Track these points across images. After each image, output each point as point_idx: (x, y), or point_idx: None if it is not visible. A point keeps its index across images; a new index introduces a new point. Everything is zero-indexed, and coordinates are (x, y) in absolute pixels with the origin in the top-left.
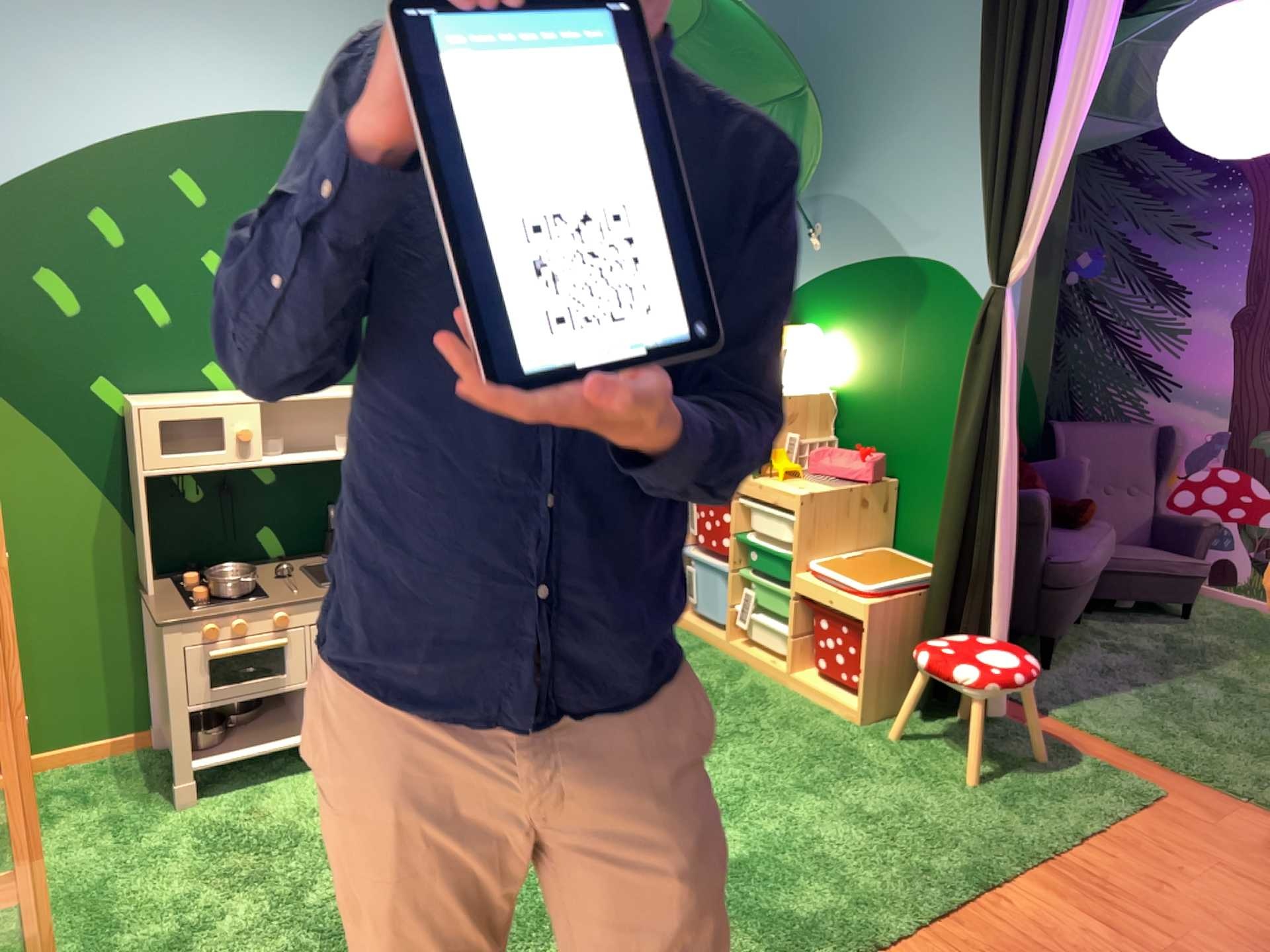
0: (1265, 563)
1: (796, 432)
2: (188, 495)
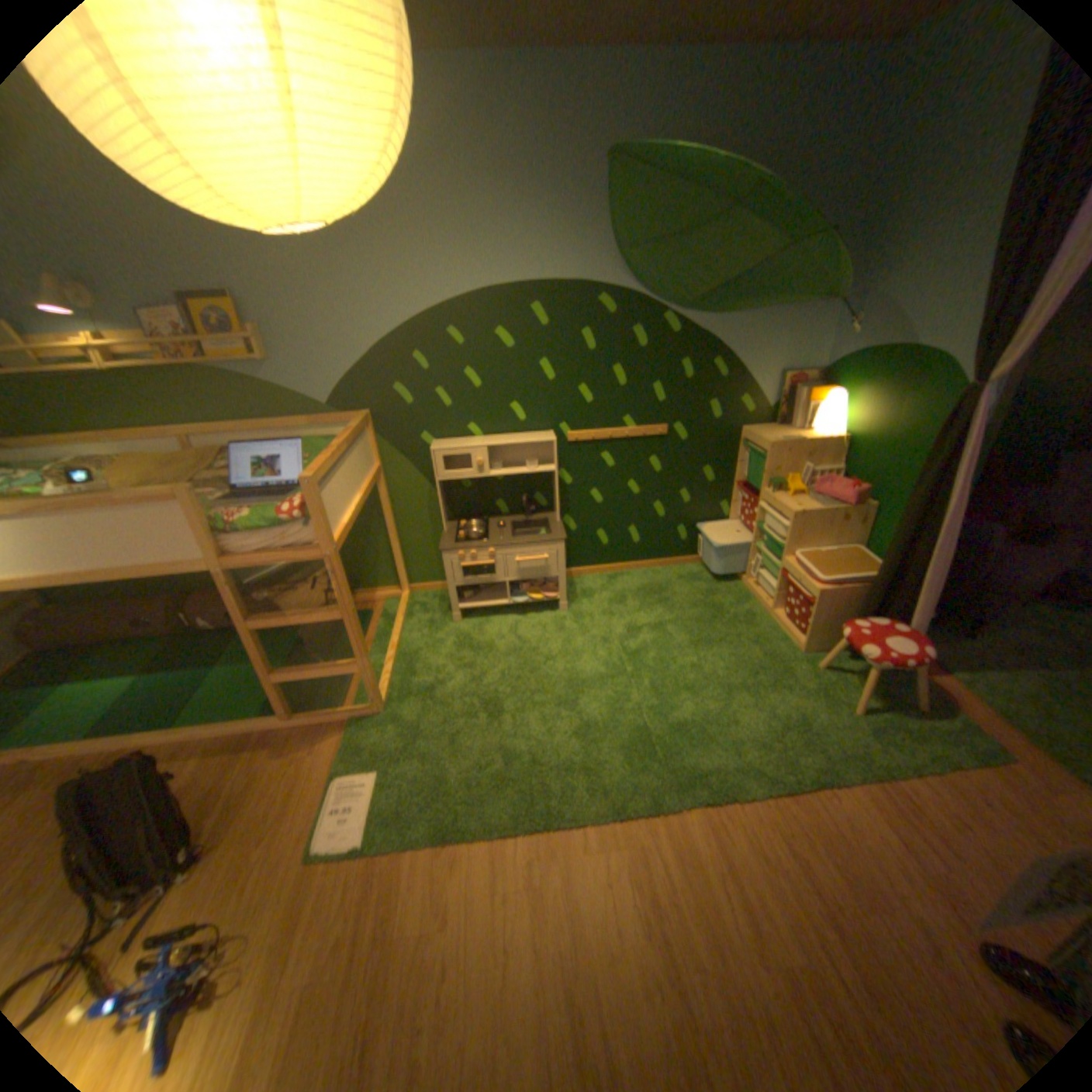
0: None
1: (810, 463)
2: (464, 486)
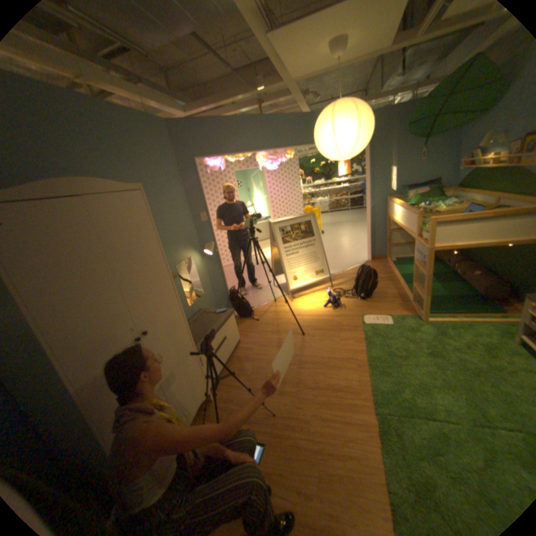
0: None
1: None
2: None
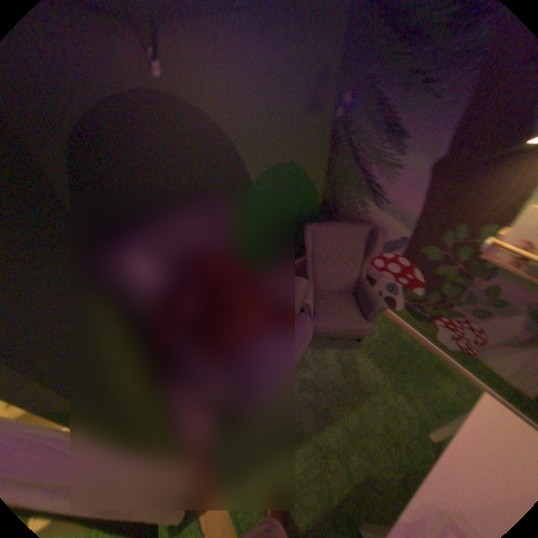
0: (413, 311)
1: None
2: None
